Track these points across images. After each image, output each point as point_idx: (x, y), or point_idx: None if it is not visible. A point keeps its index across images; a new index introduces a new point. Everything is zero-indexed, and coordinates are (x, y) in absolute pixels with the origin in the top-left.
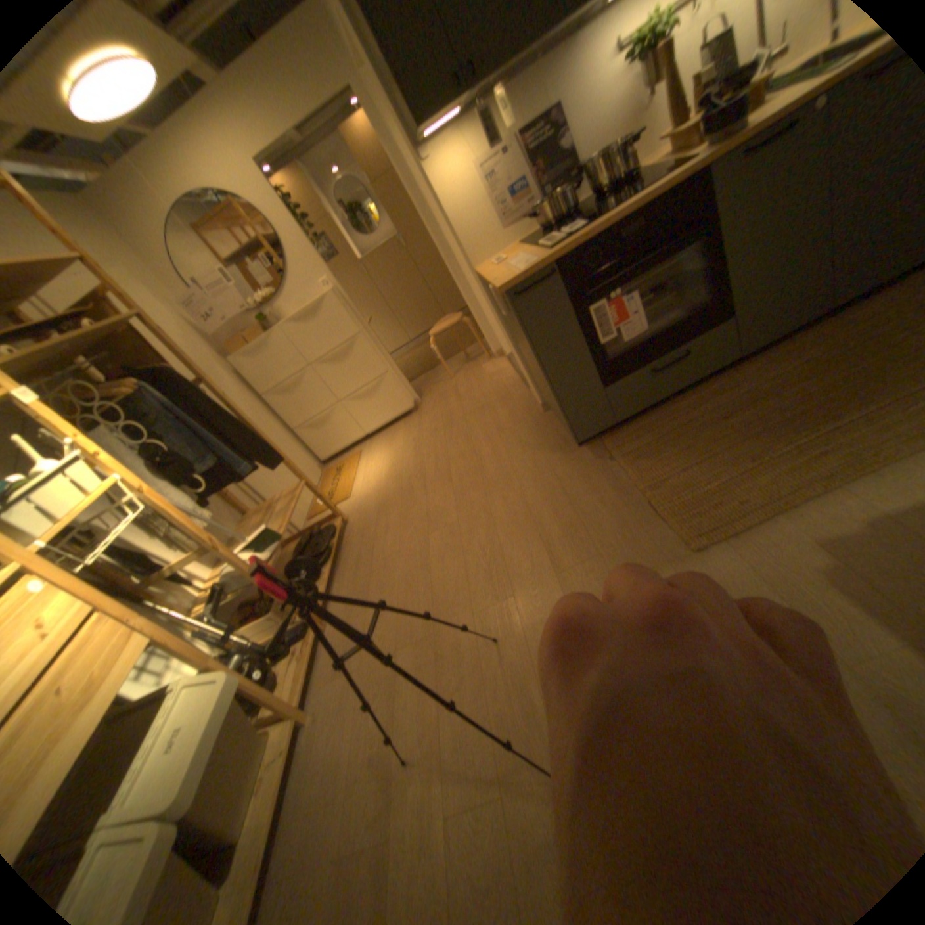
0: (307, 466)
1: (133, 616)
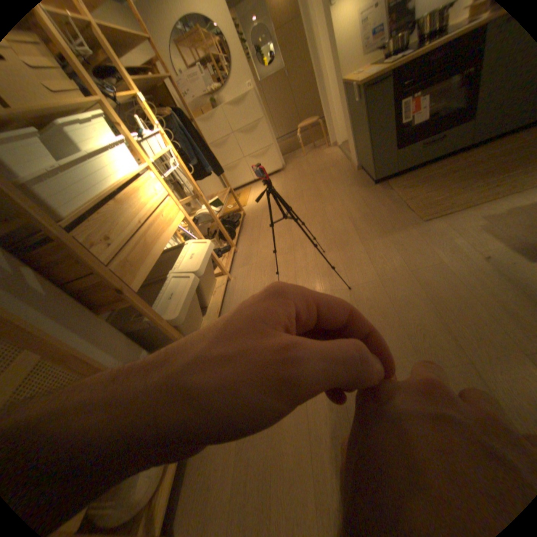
0: (222, 191)
1: (178, 205)
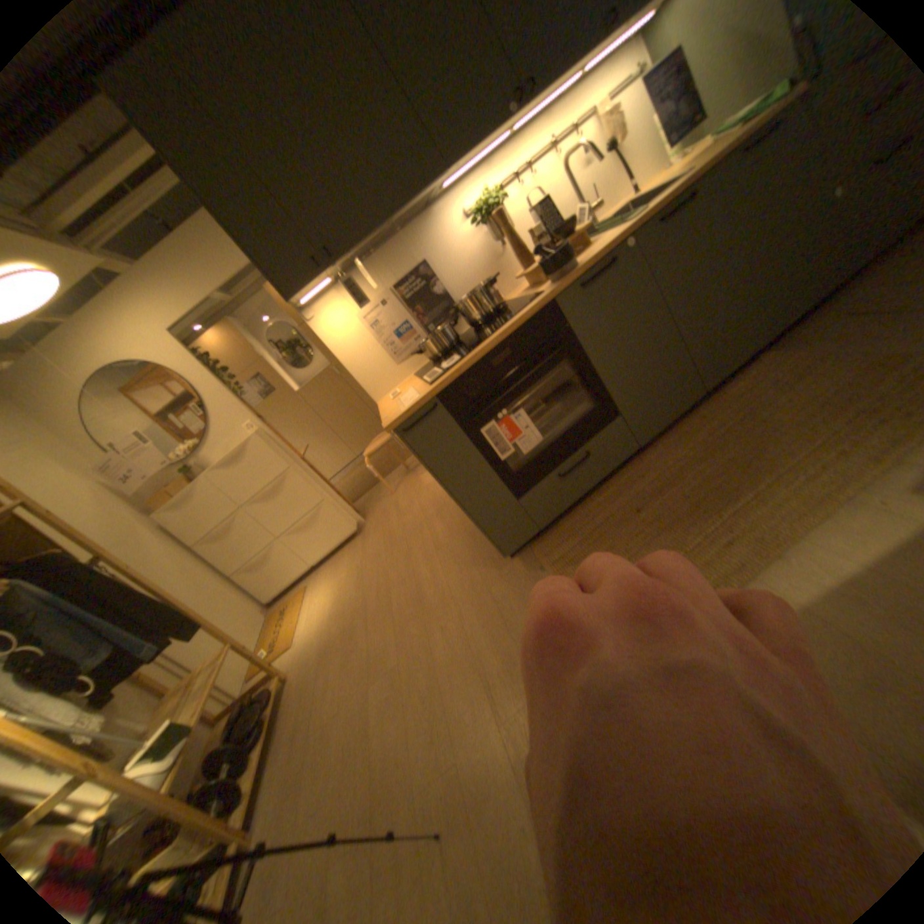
0: (247, 615)
1: None
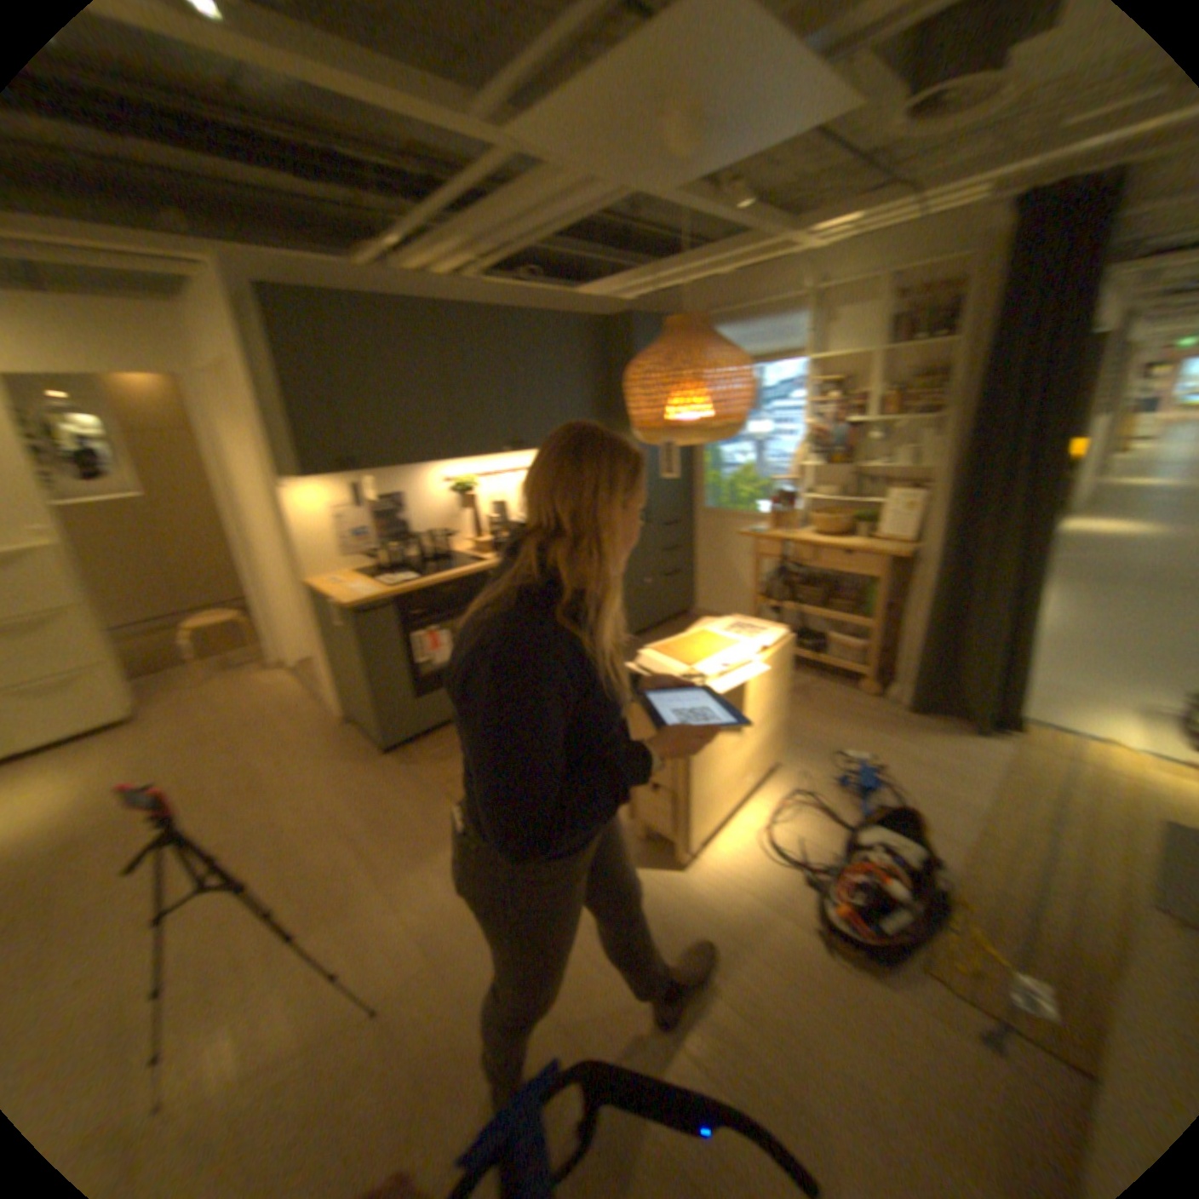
0: None
1: None
